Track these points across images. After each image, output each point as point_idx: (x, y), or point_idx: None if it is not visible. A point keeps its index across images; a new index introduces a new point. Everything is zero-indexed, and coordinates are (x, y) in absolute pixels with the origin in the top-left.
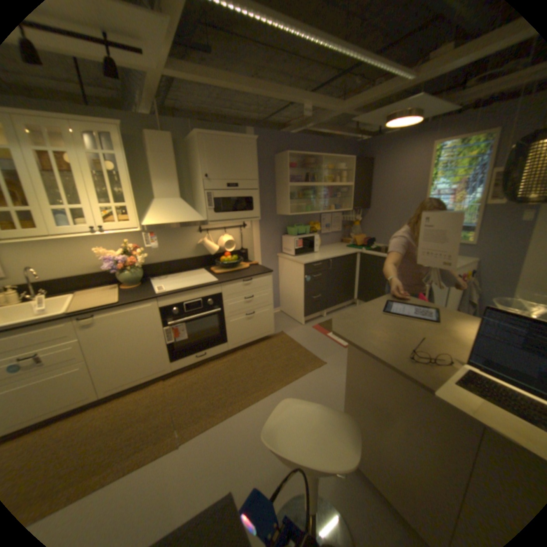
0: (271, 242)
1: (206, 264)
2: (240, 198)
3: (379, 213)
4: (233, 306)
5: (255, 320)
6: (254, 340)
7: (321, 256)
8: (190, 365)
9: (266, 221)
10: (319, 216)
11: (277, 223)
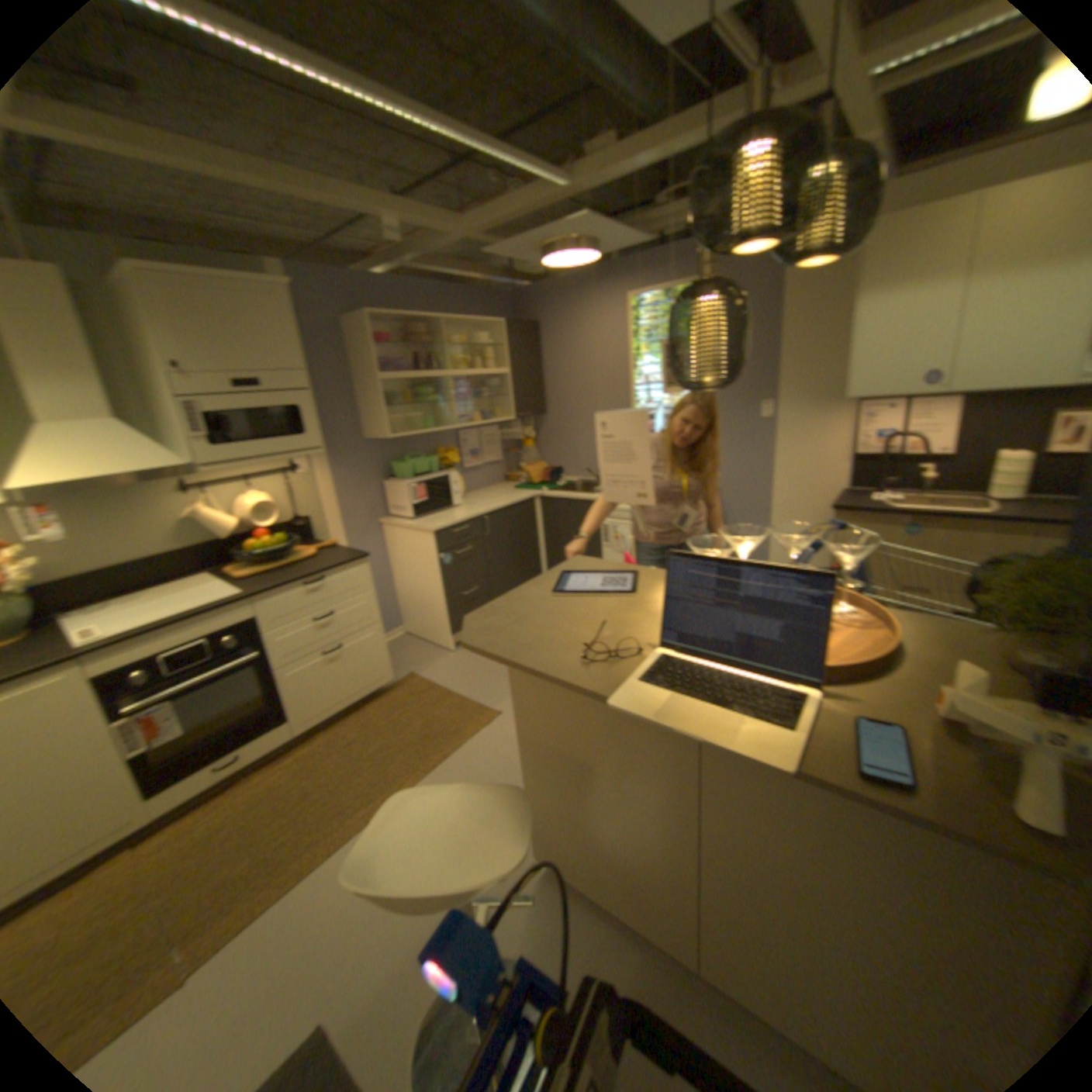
0: (359, 496)
1: (206, 562)
2: (265, 409)
3: (561, 422)
4: (285, 641)
5: (343, 661)
6: (347, 703)
7: (466, 511)
8: (195, 796)
9: (339, 453)
10: (451, 435)
11: (365, 457)
